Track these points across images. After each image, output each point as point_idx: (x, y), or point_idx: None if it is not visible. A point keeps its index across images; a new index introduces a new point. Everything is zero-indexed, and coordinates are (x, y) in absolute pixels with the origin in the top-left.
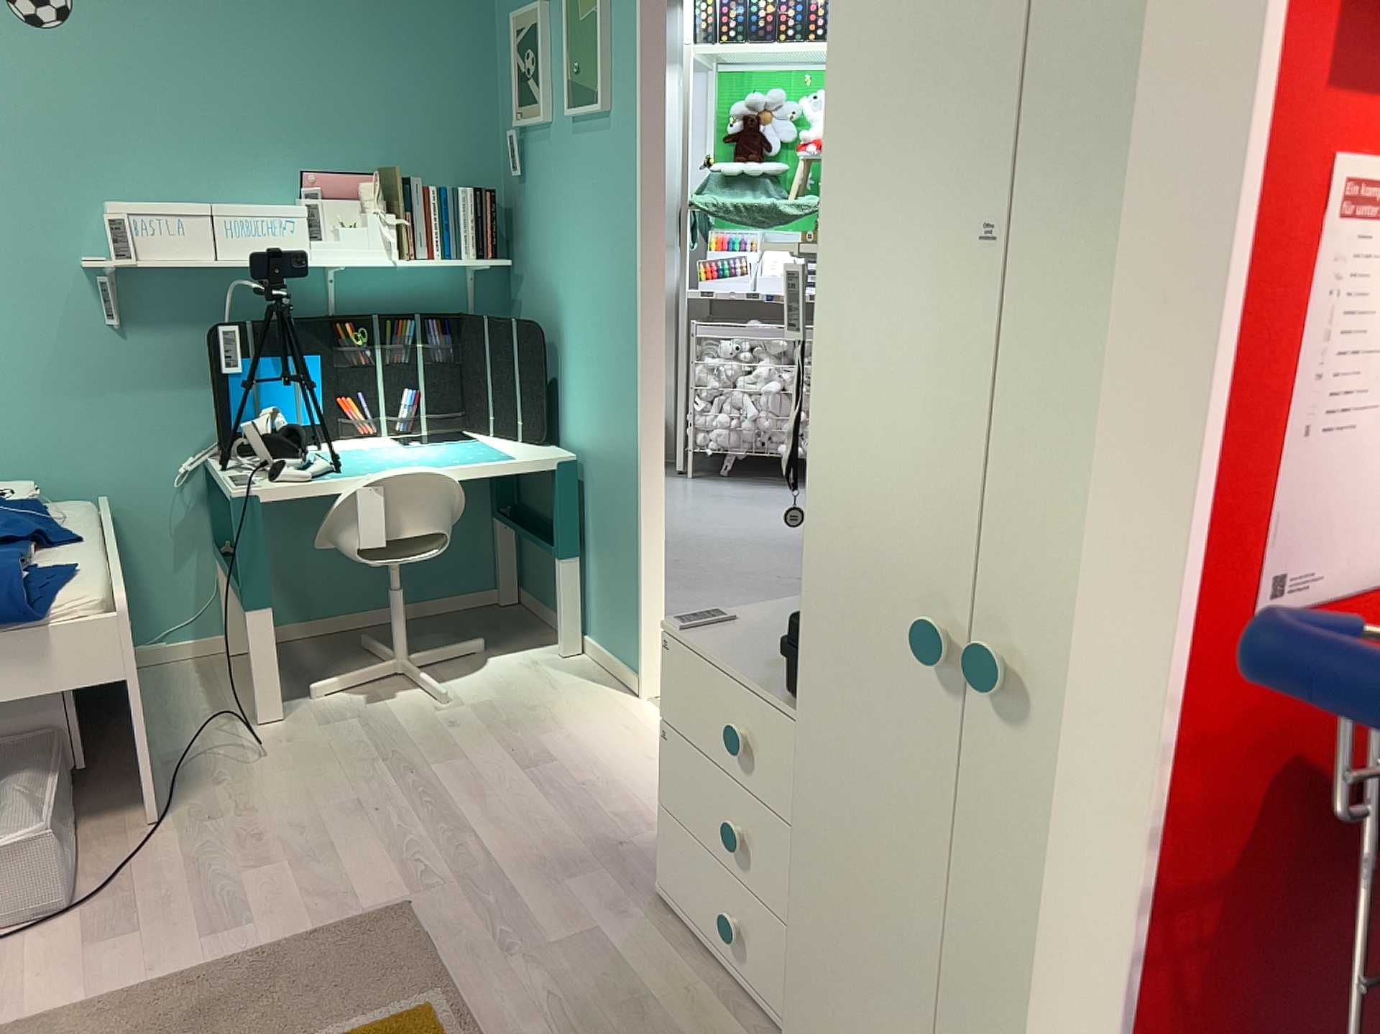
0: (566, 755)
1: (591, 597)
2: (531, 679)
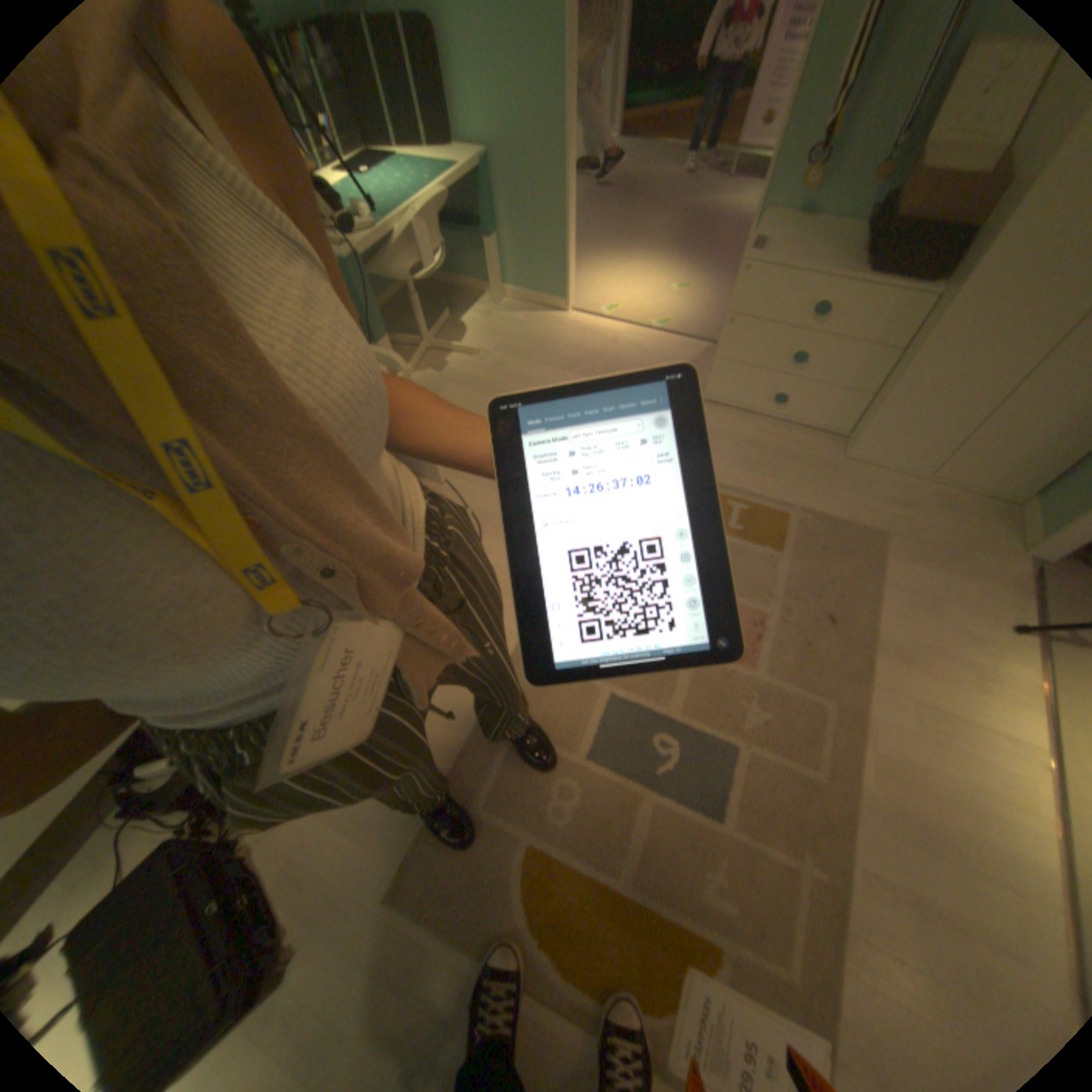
0: (576, 356)
1: (507, 258)
2: (499, 322)
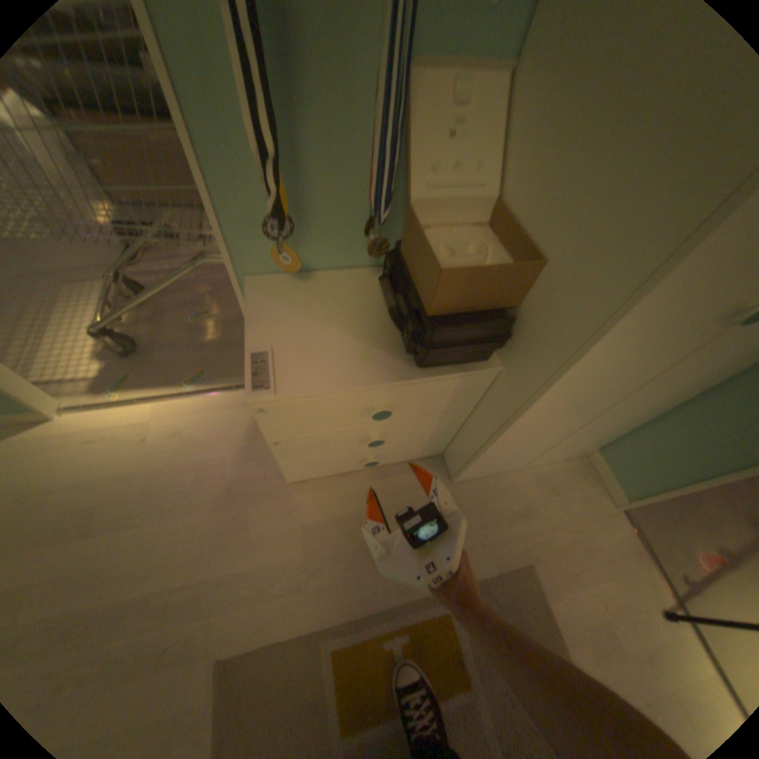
0: (91, 495)
1: None
2: None
